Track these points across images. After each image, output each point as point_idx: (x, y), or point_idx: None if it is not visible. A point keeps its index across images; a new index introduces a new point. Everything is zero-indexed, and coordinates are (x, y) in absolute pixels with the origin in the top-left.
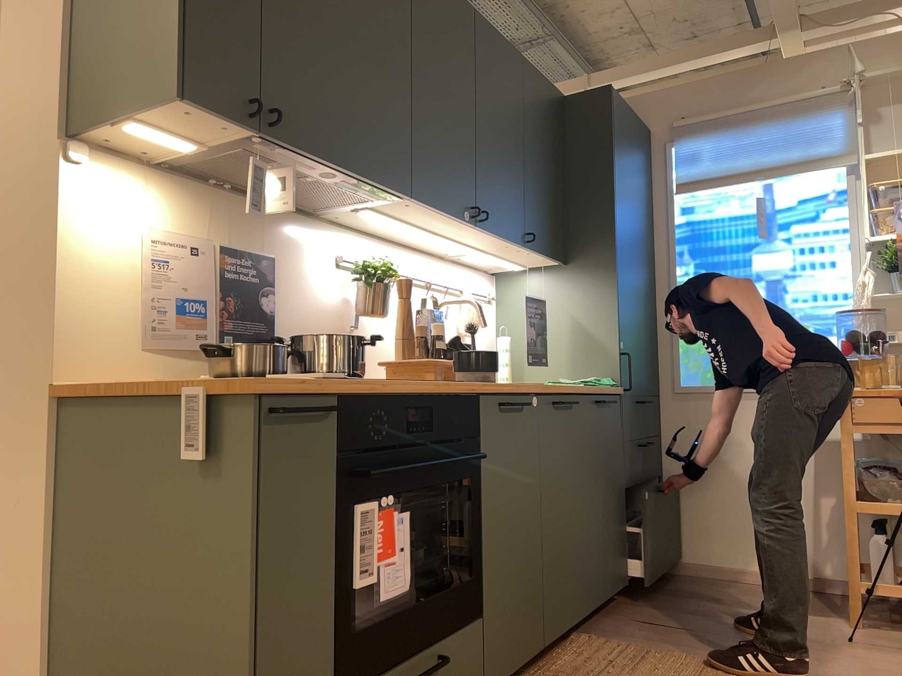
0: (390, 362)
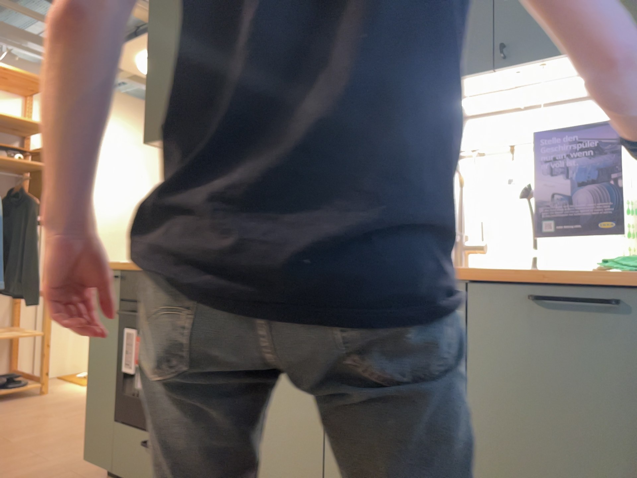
0: None
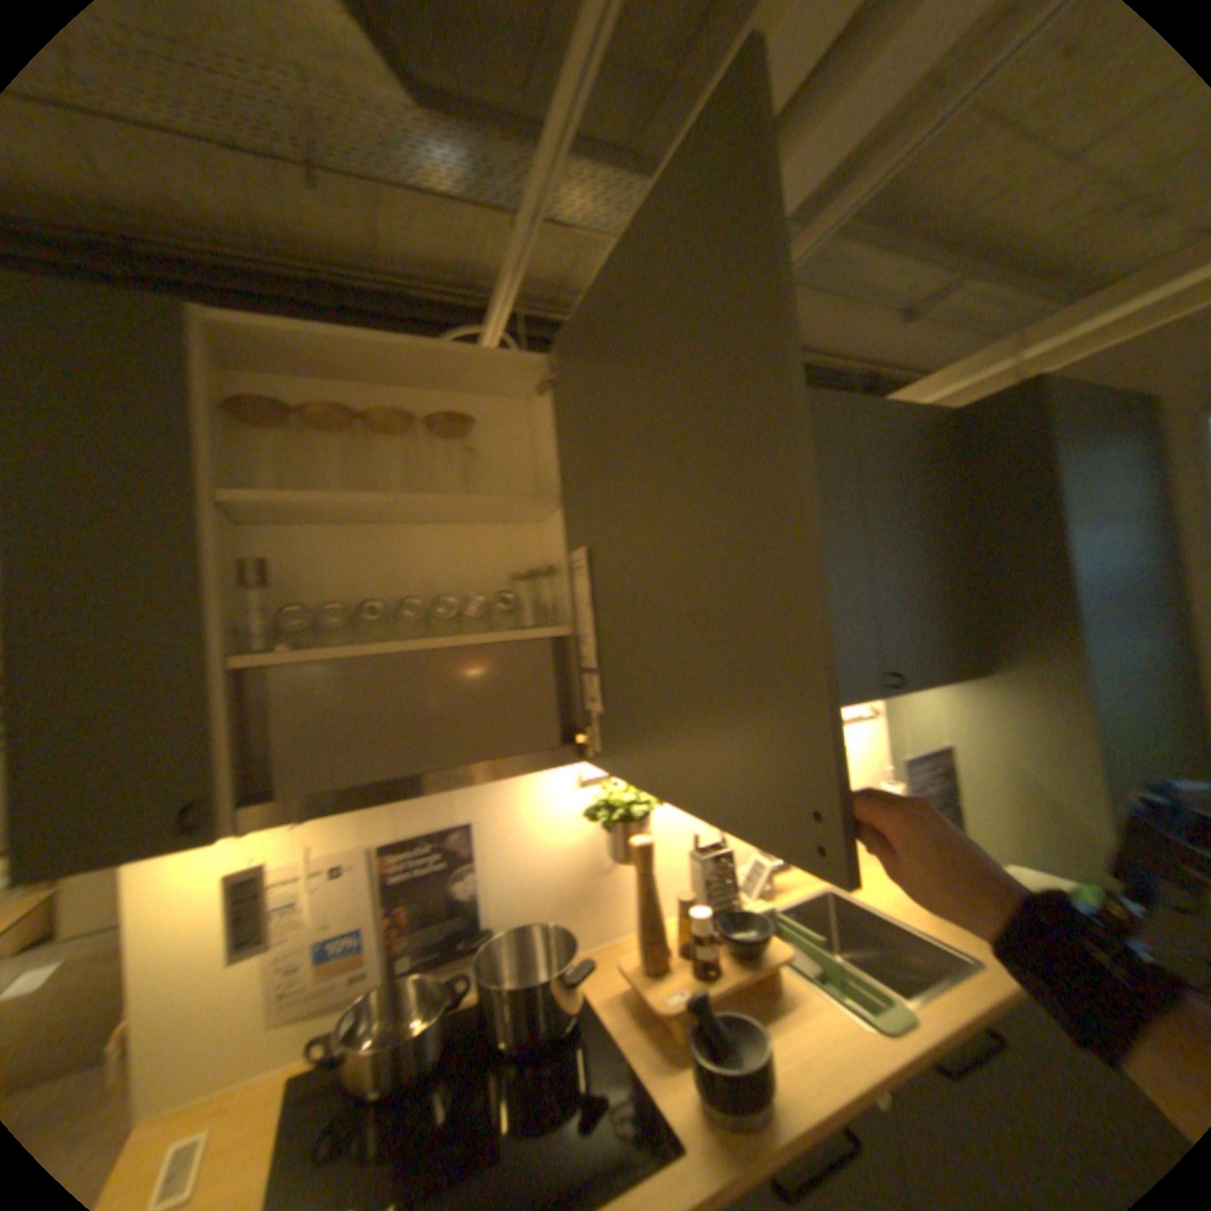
0: (627, 980)
